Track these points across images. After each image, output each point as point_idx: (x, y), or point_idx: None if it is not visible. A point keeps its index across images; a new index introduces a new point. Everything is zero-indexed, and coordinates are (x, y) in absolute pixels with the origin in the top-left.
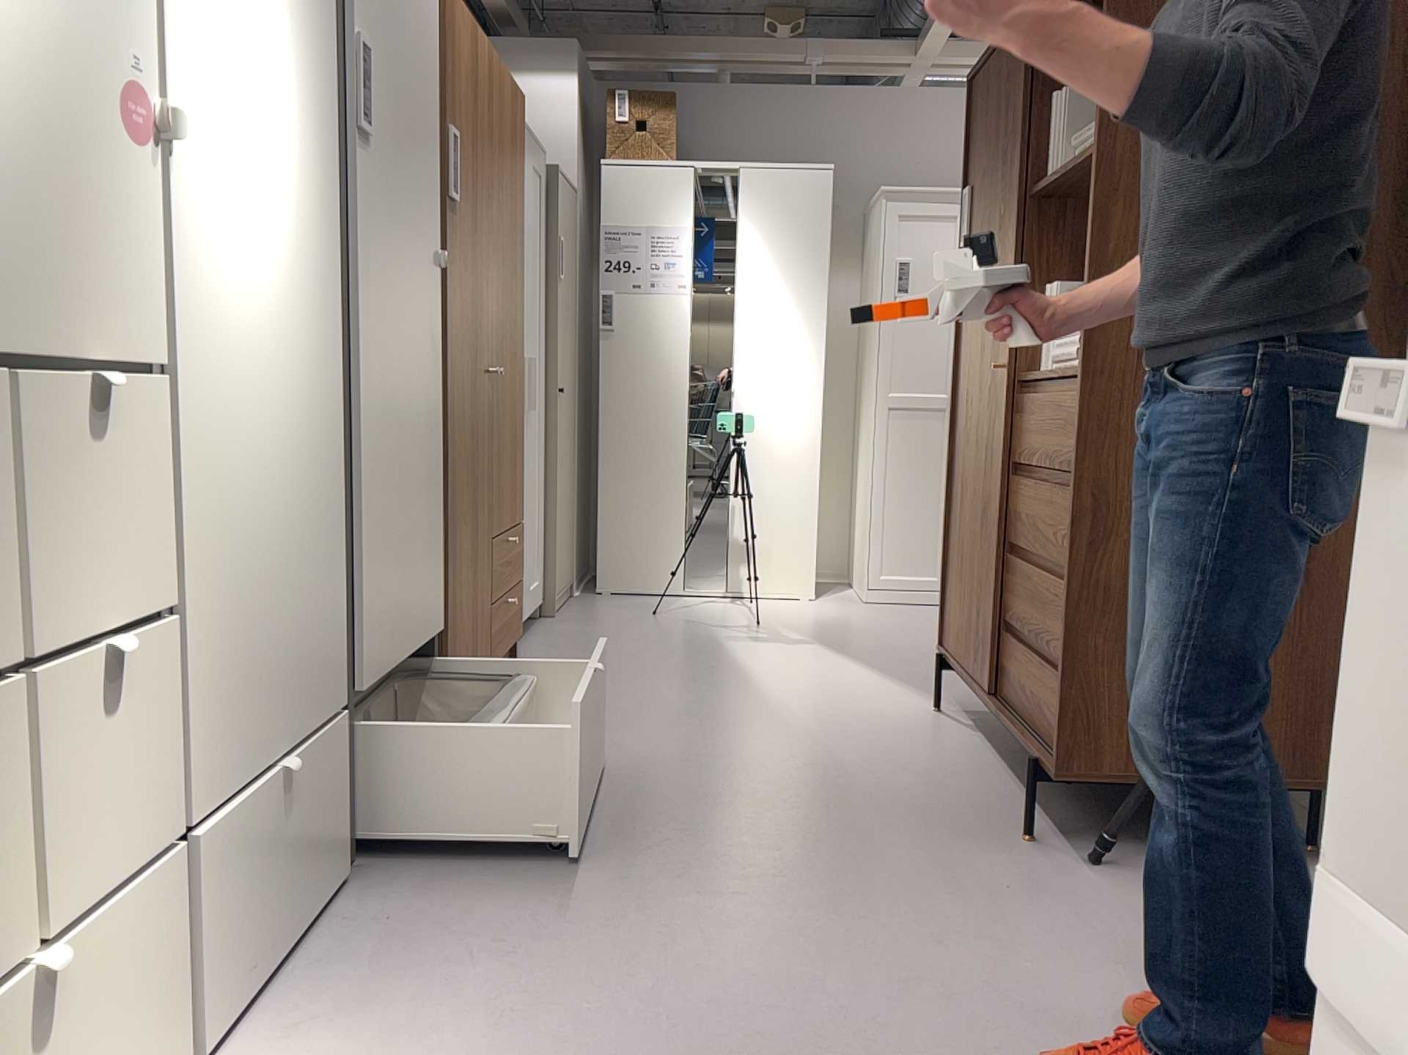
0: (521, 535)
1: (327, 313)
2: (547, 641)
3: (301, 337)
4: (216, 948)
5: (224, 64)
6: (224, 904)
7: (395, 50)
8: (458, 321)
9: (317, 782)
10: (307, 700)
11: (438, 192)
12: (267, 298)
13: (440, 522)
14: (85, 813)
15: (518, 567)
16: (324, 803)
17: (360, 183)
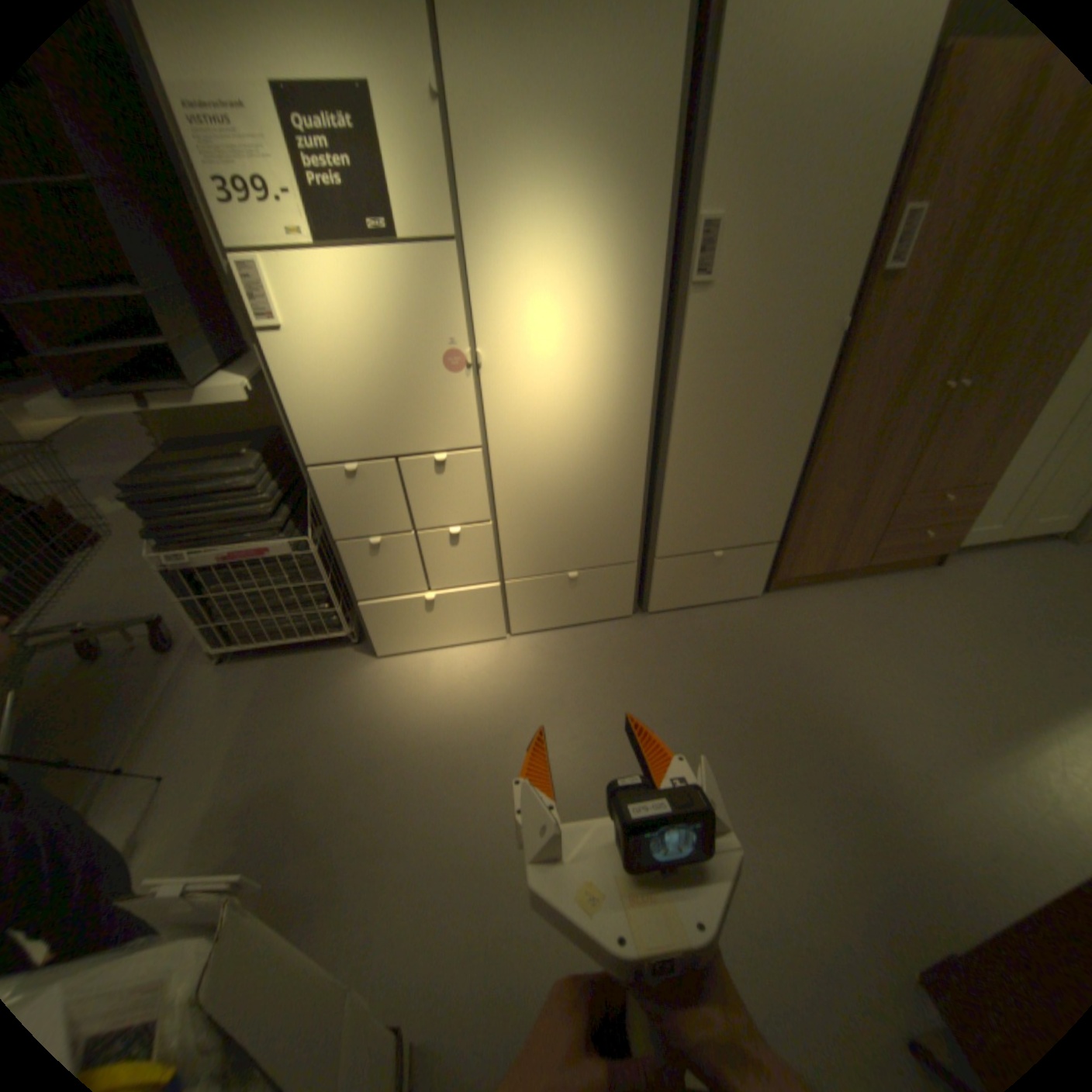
0: (986, 493)
1: (639, 399)
2: (1016, 562)
3: (606, 417)
4: (524, 612)
5: (532, 310)
6: (529, 603)
7: (785, 192)
8: (877, 361)
9: (606, 583)
10: (601, 555)
11: (877, 265)
12: (572, 406)
13: (806, 486)
14: (452, 566)
15: (968, 513)
16: (612, 589)
17: (699, 315)
